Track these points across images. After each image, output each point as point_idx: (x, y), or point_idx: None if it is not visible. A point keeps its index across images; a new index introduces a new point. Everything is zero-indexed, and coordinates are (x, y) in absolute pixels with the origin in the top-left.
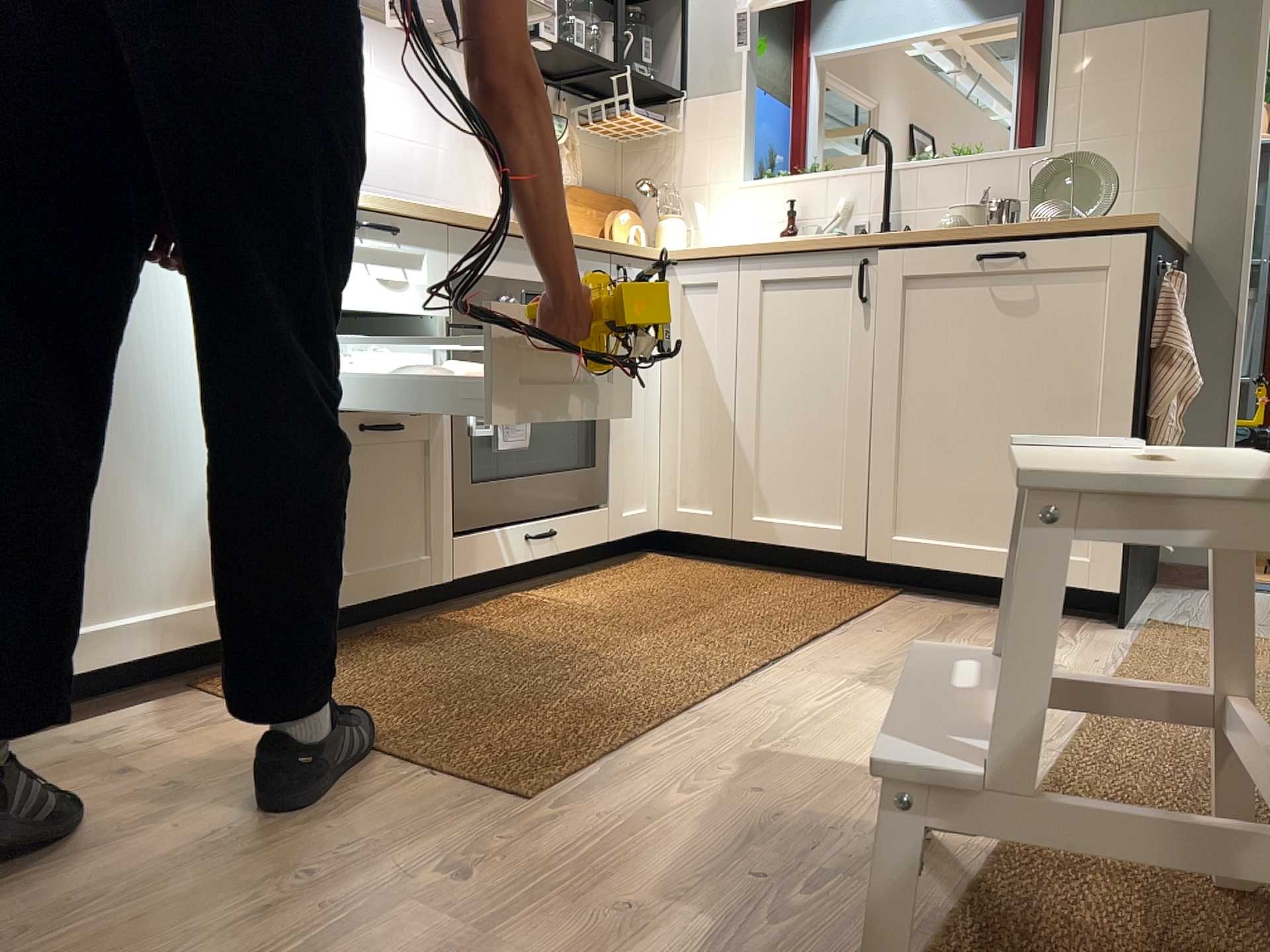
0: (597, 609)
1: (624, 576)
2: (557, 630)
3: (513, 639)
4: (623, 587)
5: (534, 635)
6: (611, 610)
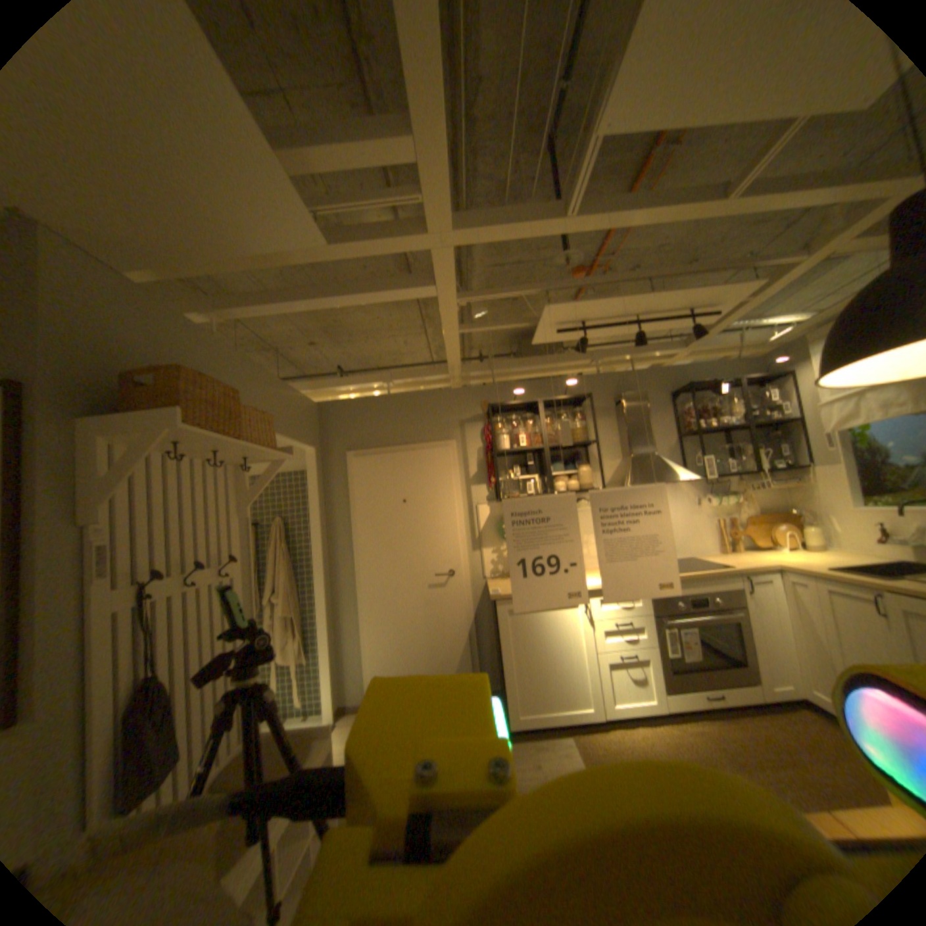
0: (729, 746)
1: (766, 727)
2: (699, 753)
3: (676, 752)
4: (757, 734)
5: (686, 753)
6: (735, 749)
